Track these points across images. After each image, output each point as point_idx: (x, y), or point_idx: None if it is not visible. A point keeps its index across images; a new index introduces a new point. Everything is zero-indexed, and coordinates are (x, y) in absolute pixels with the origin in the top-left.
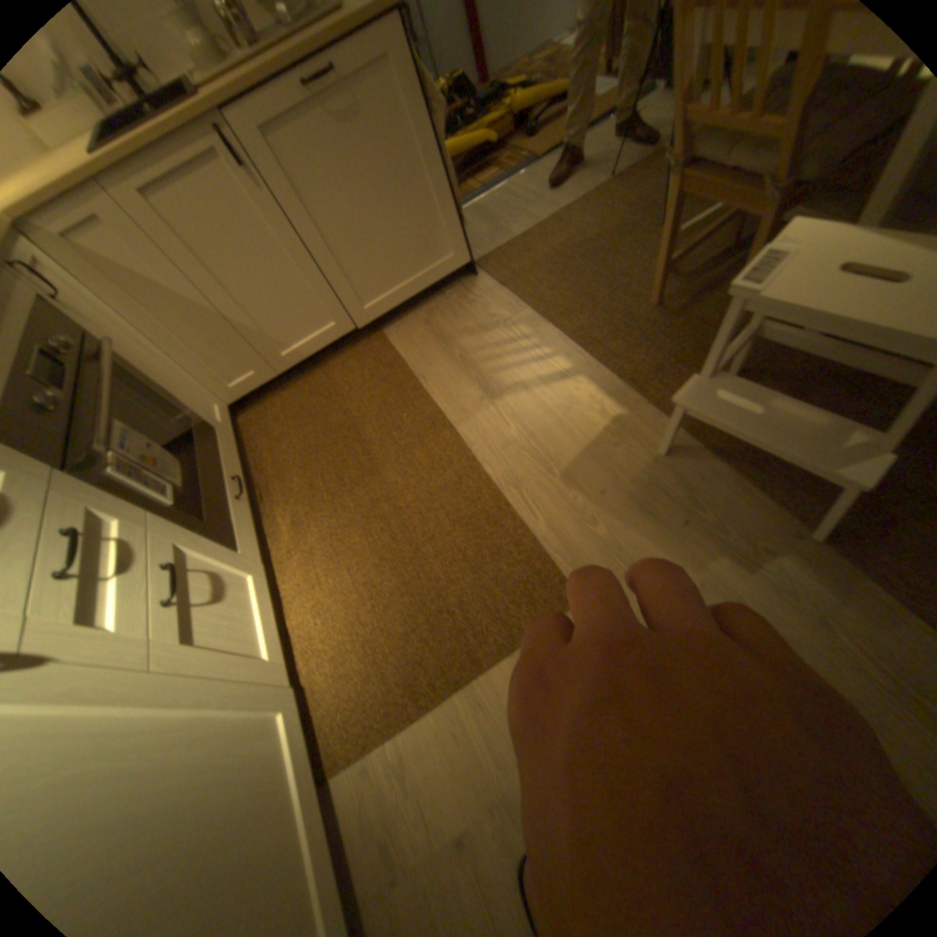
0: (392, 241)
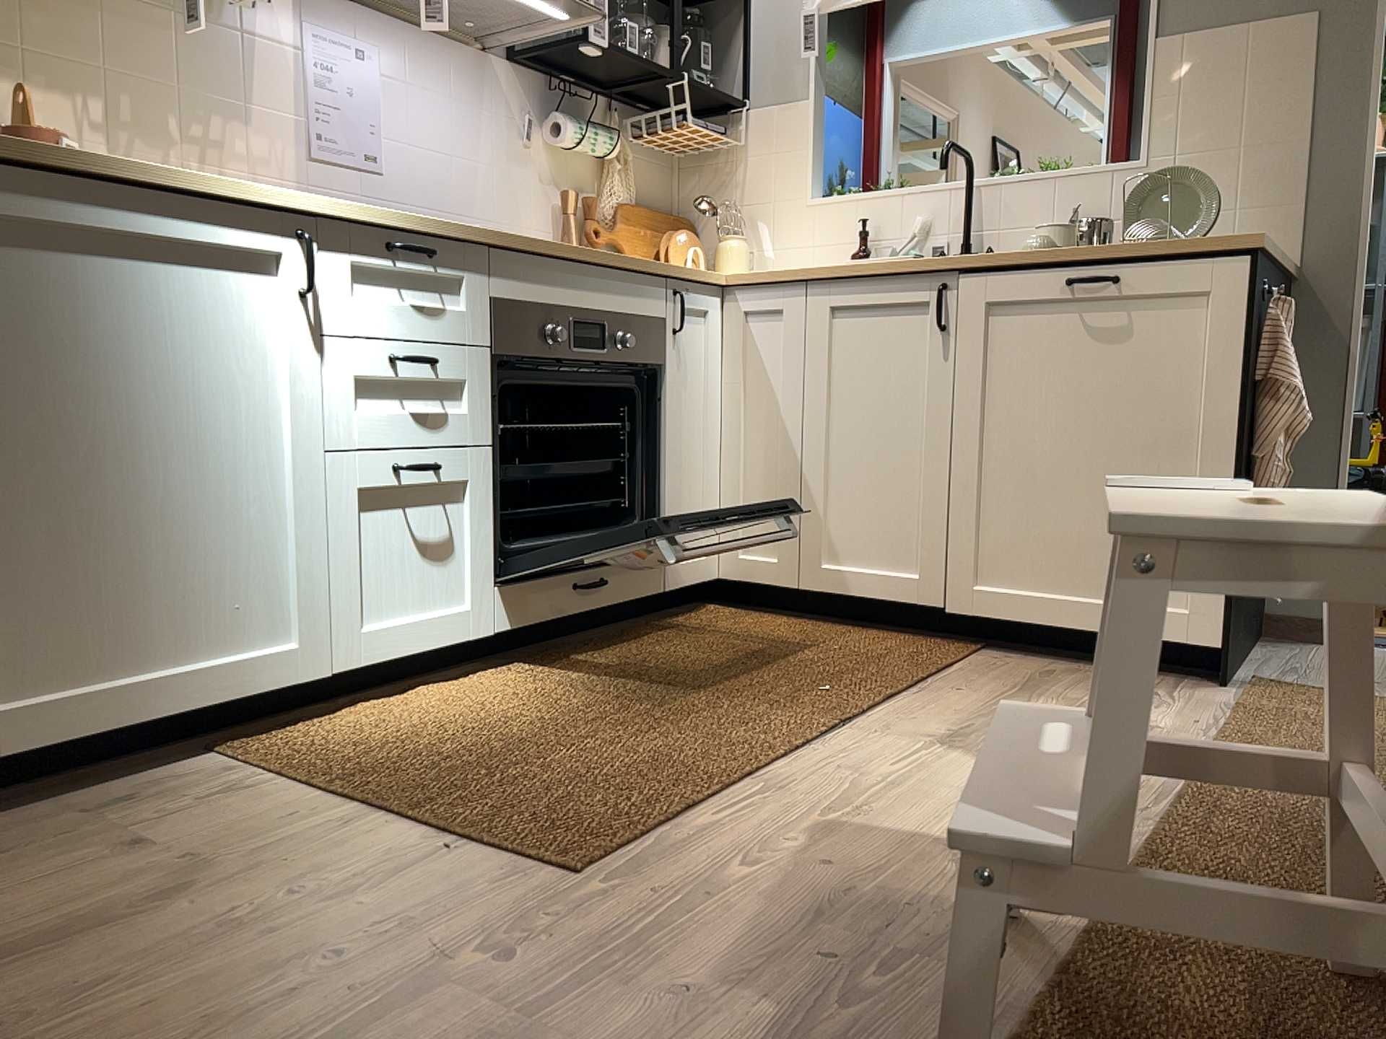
0: (1081, 515)
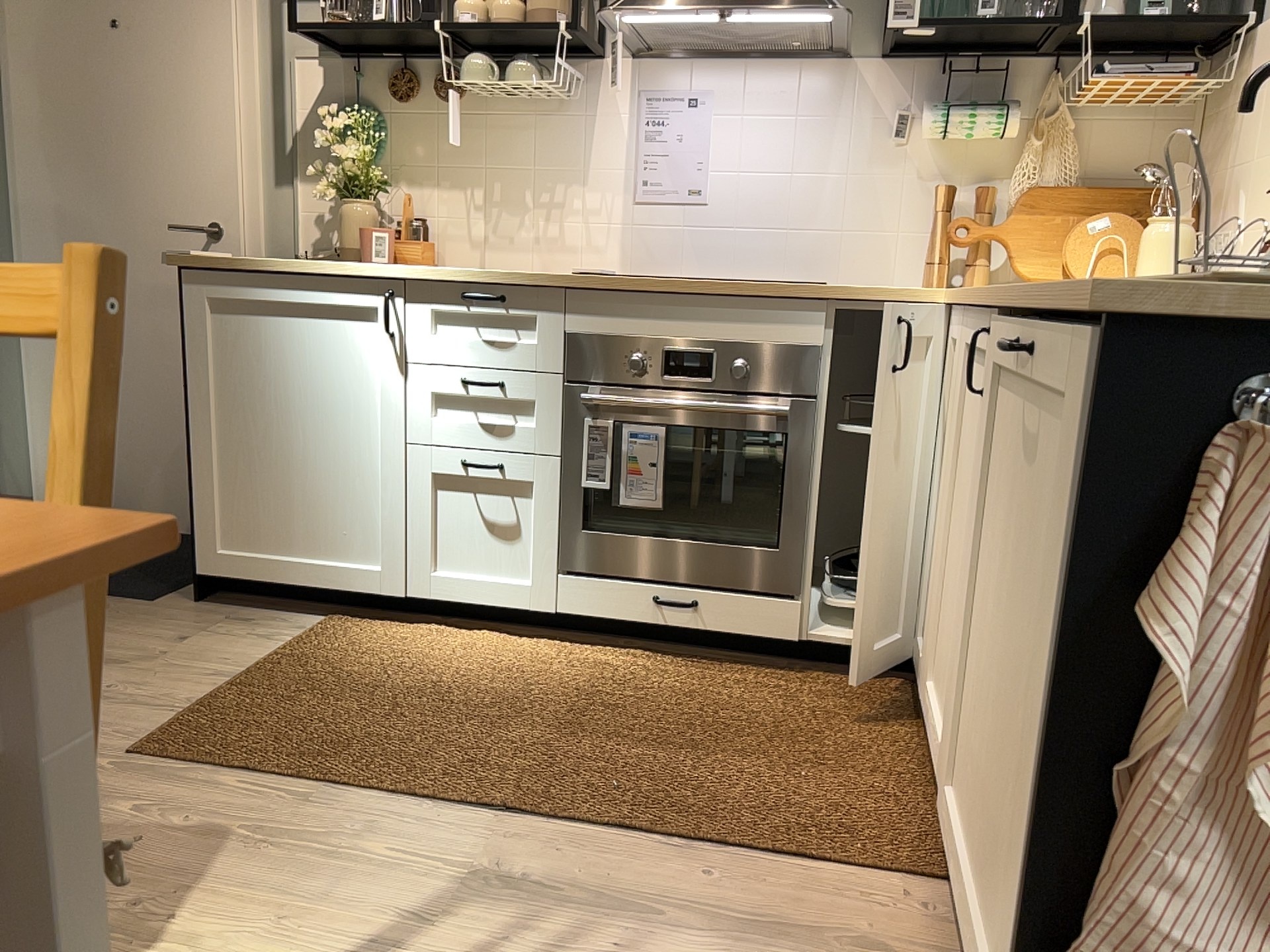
0: (999, 759)
